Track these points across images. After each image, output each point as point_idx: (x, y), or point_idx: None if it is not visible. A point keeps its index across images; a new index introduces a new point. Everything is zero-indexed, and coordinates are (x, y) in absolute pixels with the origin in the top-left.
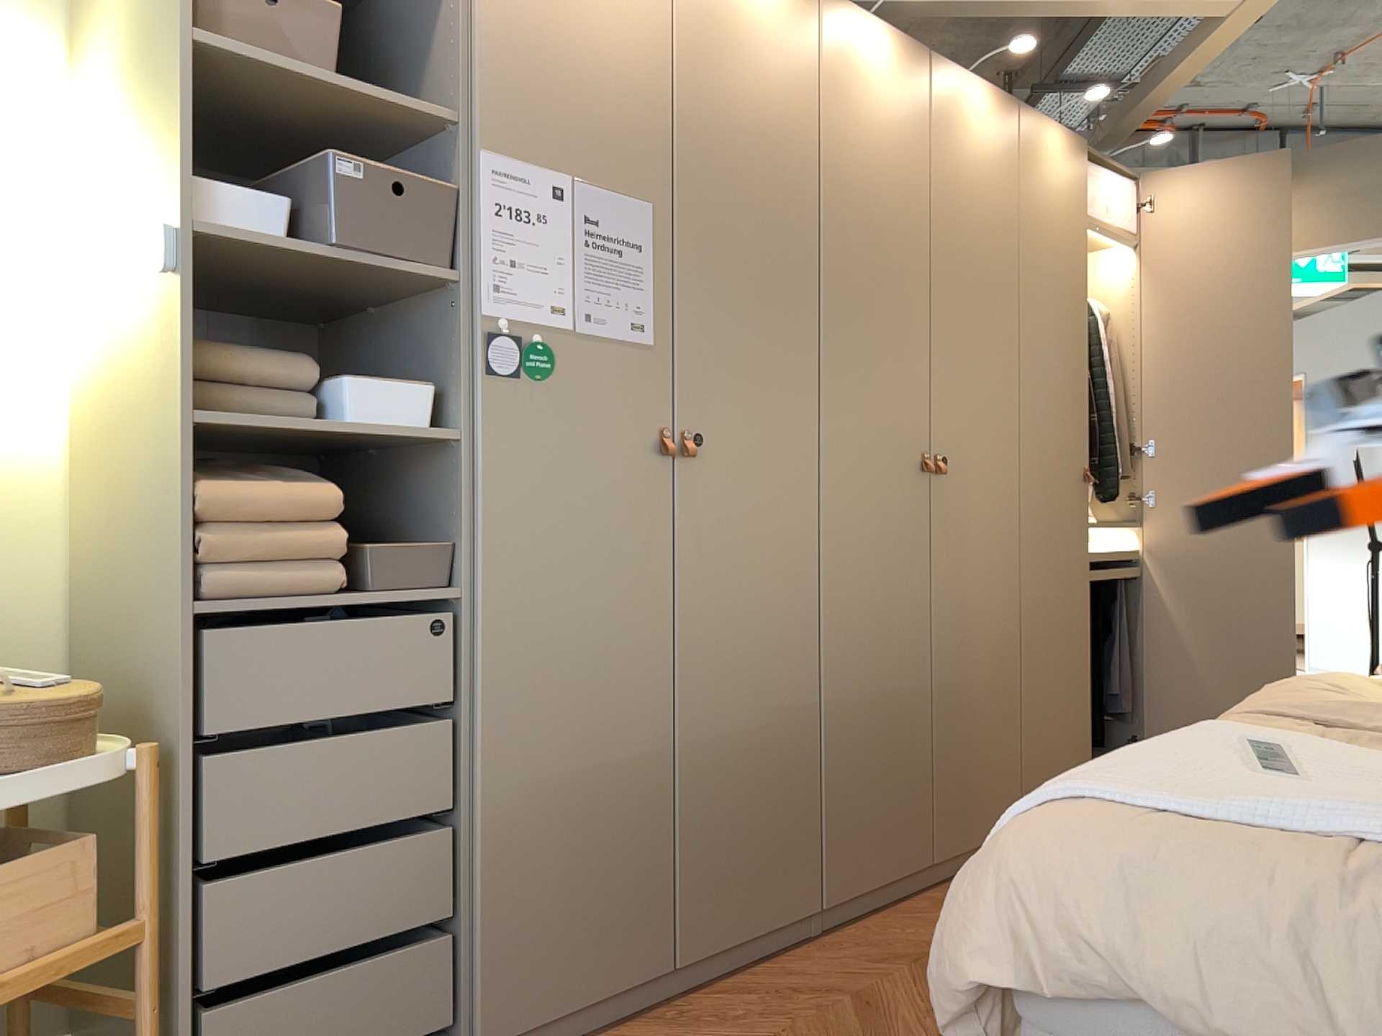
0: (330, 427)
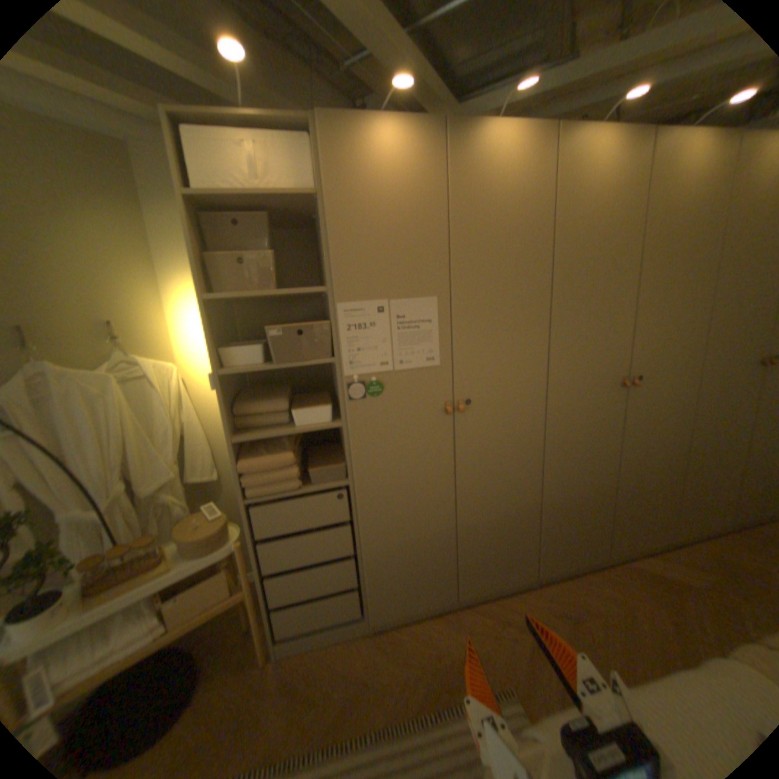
0: (291, 427)
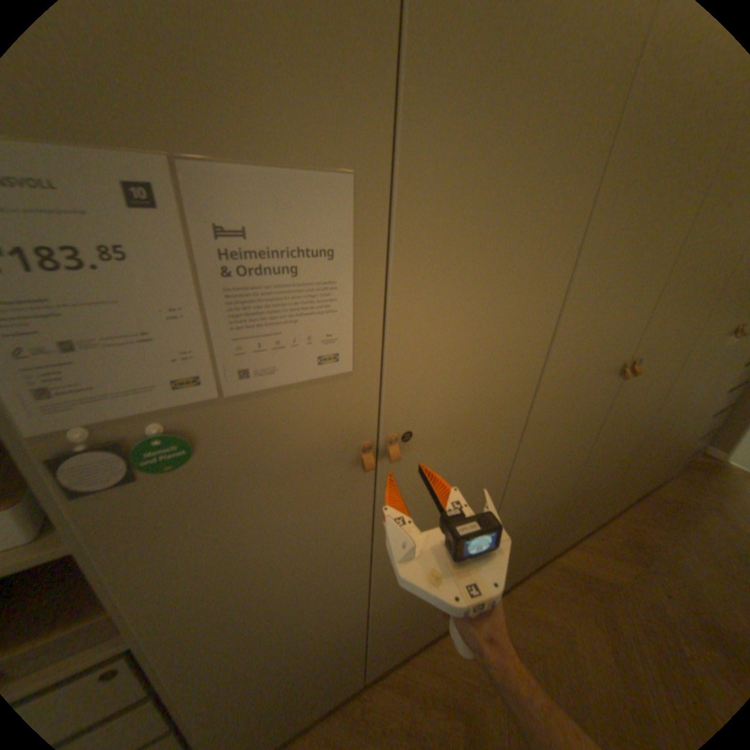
0: None
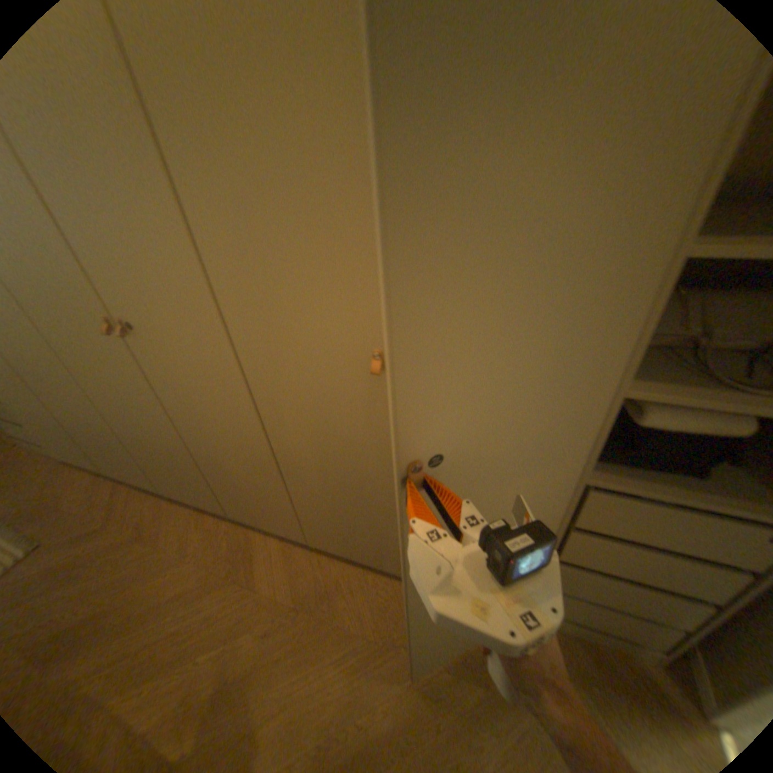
0: None
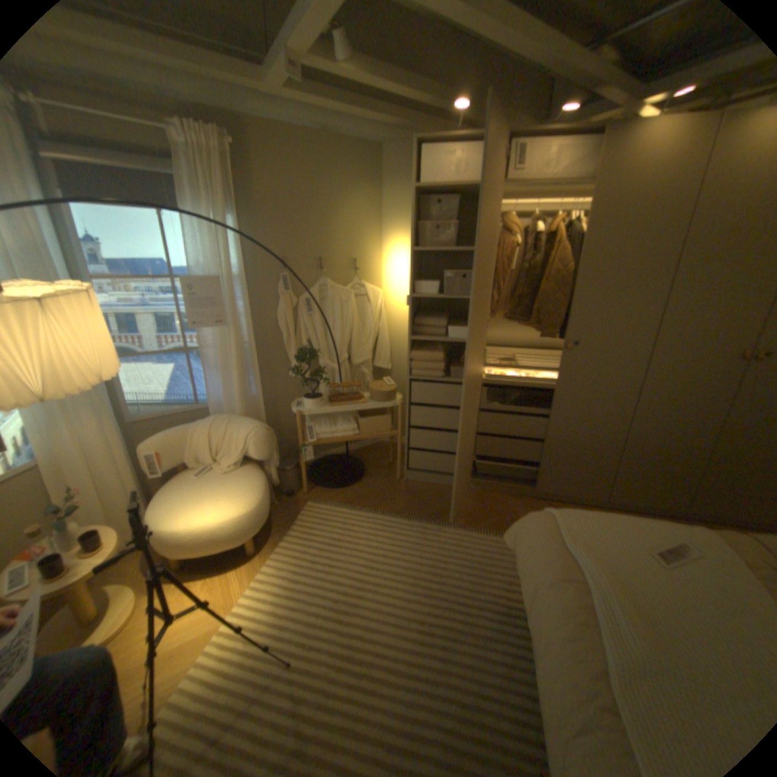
0: (445, 338)
